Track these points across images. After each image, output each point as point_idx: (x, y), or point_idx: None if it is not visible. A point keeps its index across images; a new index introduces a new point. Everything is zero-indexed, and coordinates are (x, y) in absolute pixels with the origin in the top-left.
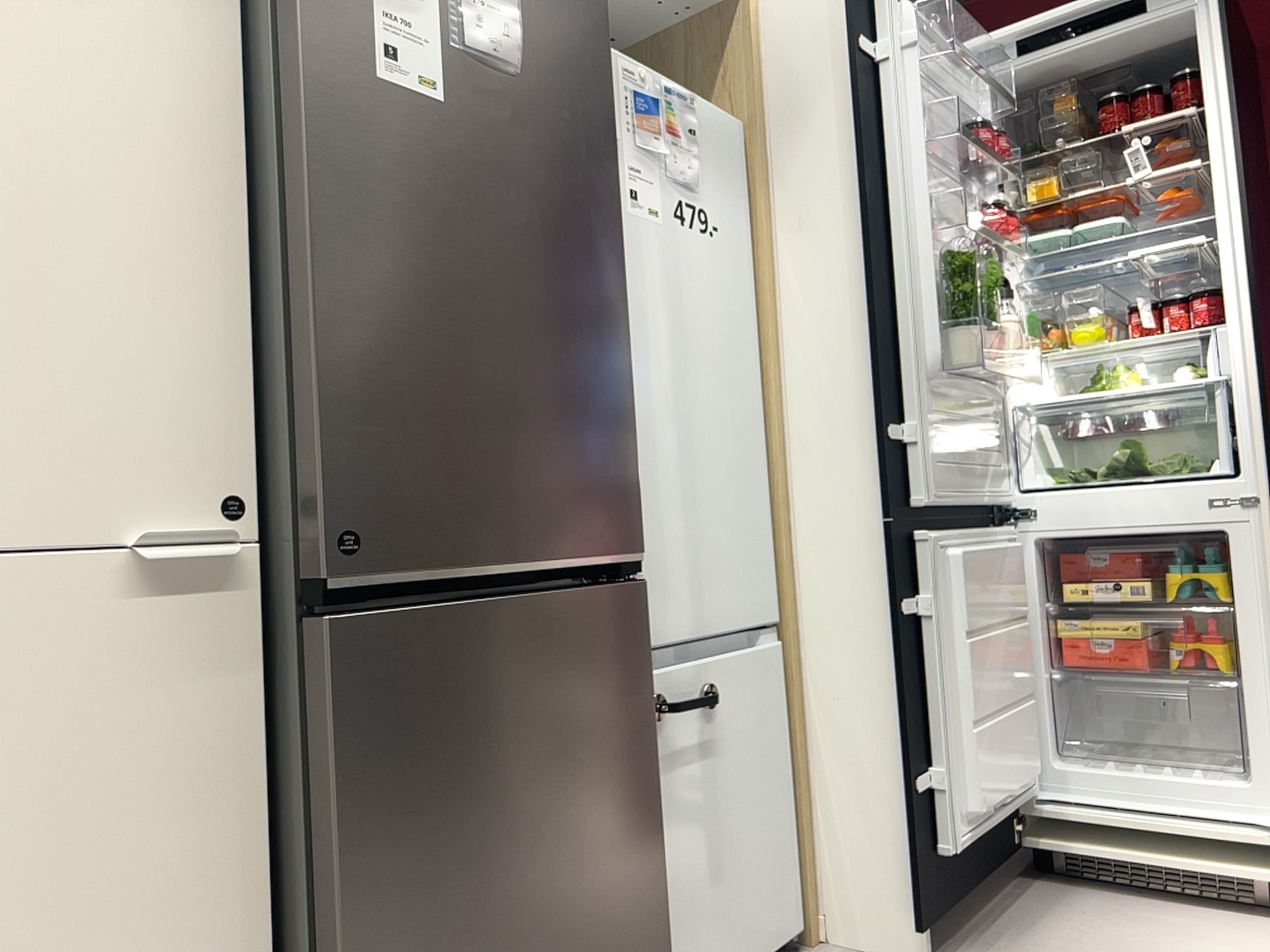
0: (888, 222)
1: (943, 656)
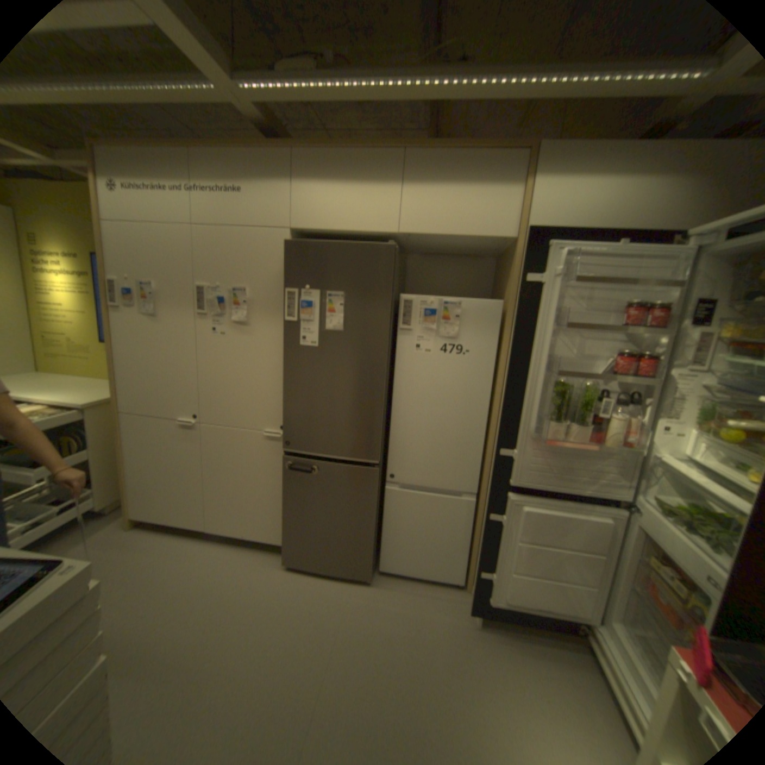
0: (528, 363)
1: (505, 542)
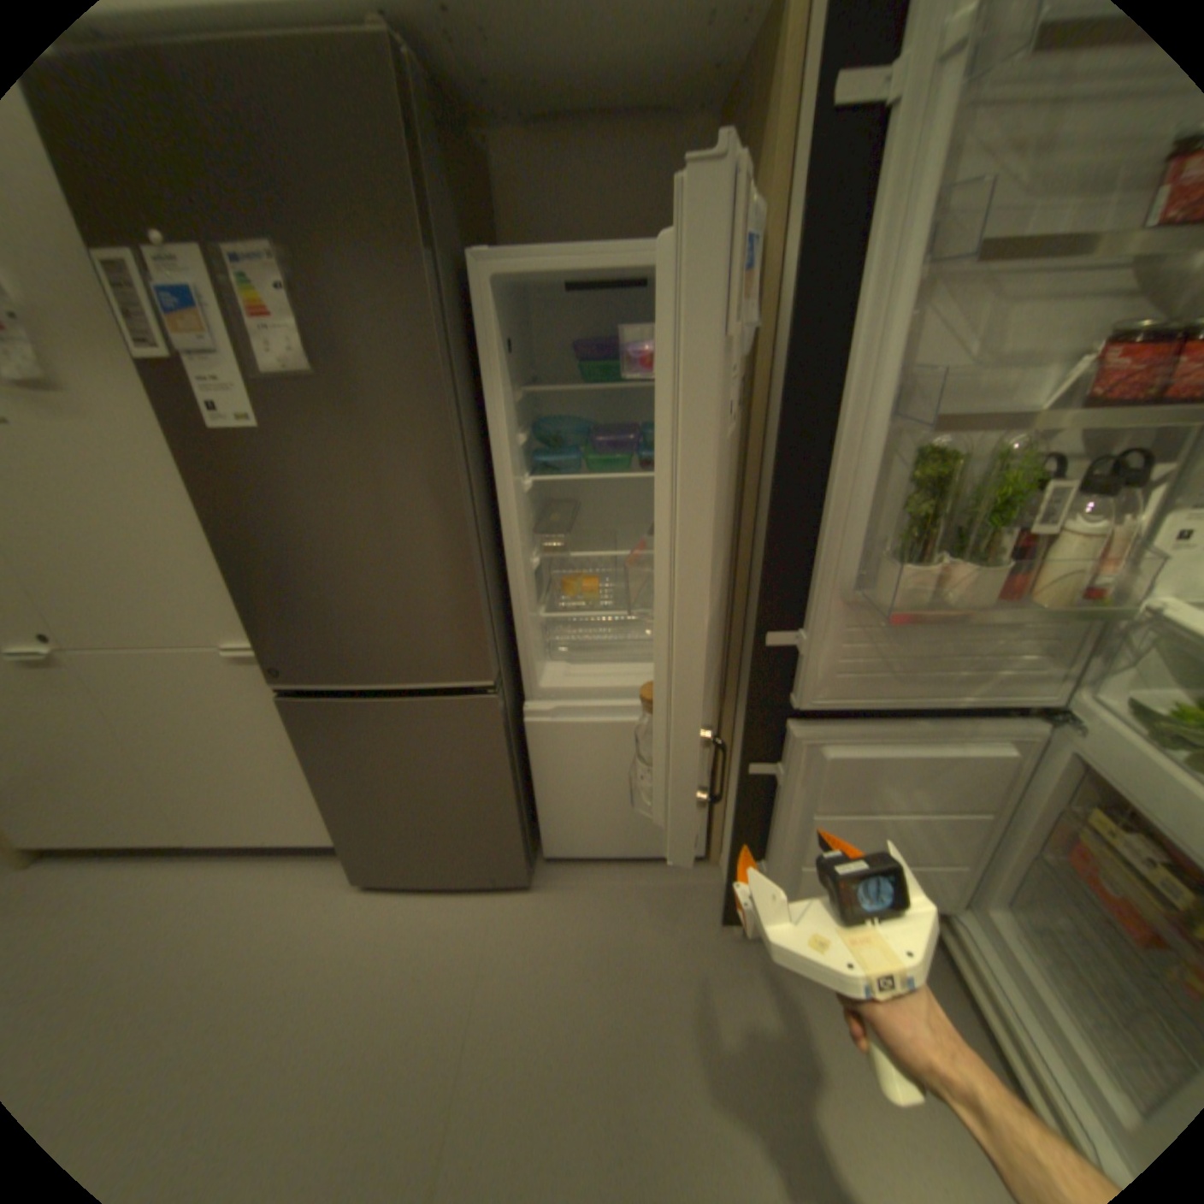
0: (834, 399)
1: (782, 811)
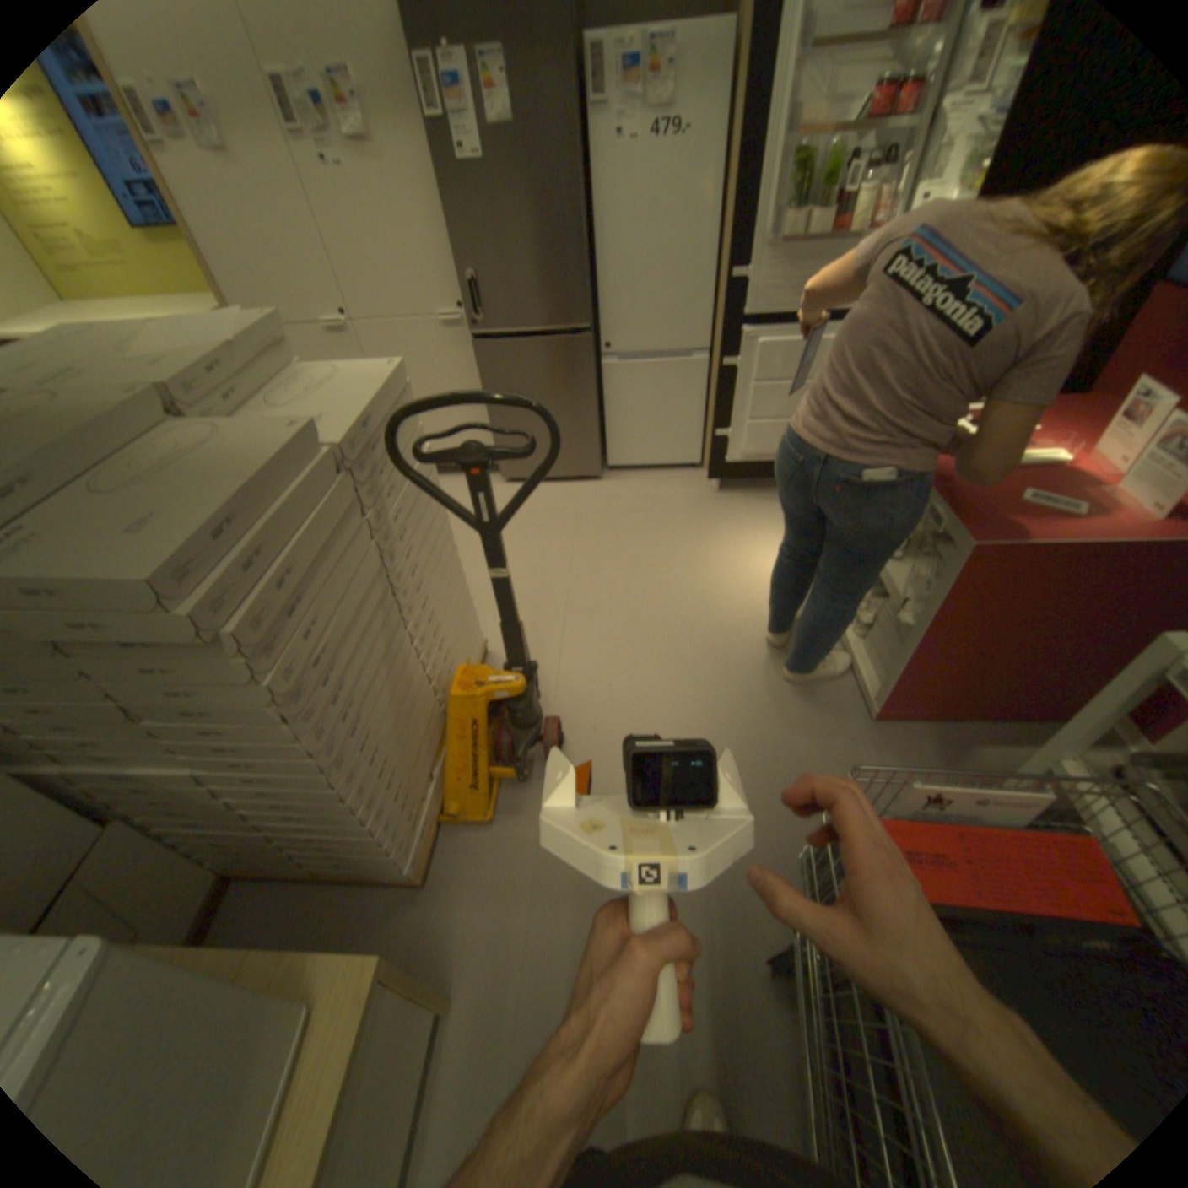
0: (764, 128)
1: (739, 388)
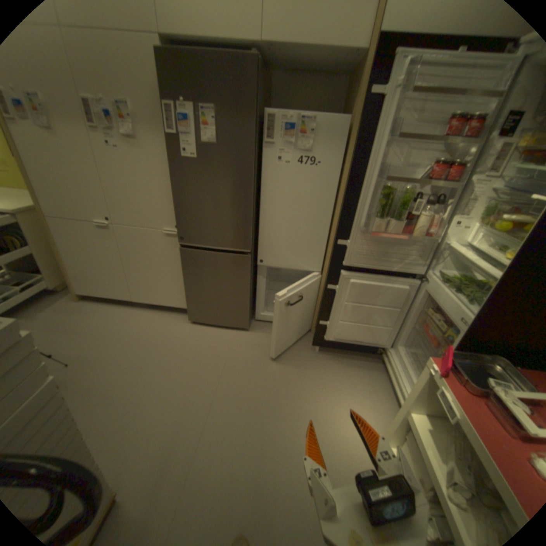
0: (364, 171)
1: (336, 302)
